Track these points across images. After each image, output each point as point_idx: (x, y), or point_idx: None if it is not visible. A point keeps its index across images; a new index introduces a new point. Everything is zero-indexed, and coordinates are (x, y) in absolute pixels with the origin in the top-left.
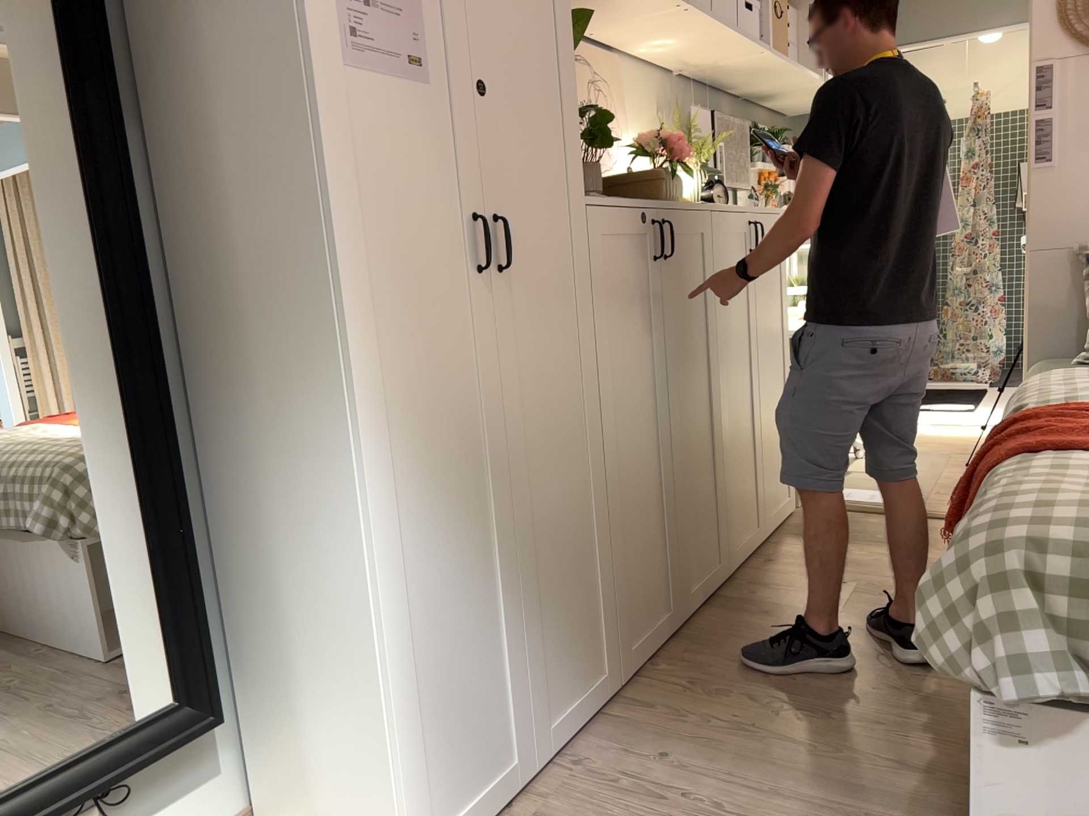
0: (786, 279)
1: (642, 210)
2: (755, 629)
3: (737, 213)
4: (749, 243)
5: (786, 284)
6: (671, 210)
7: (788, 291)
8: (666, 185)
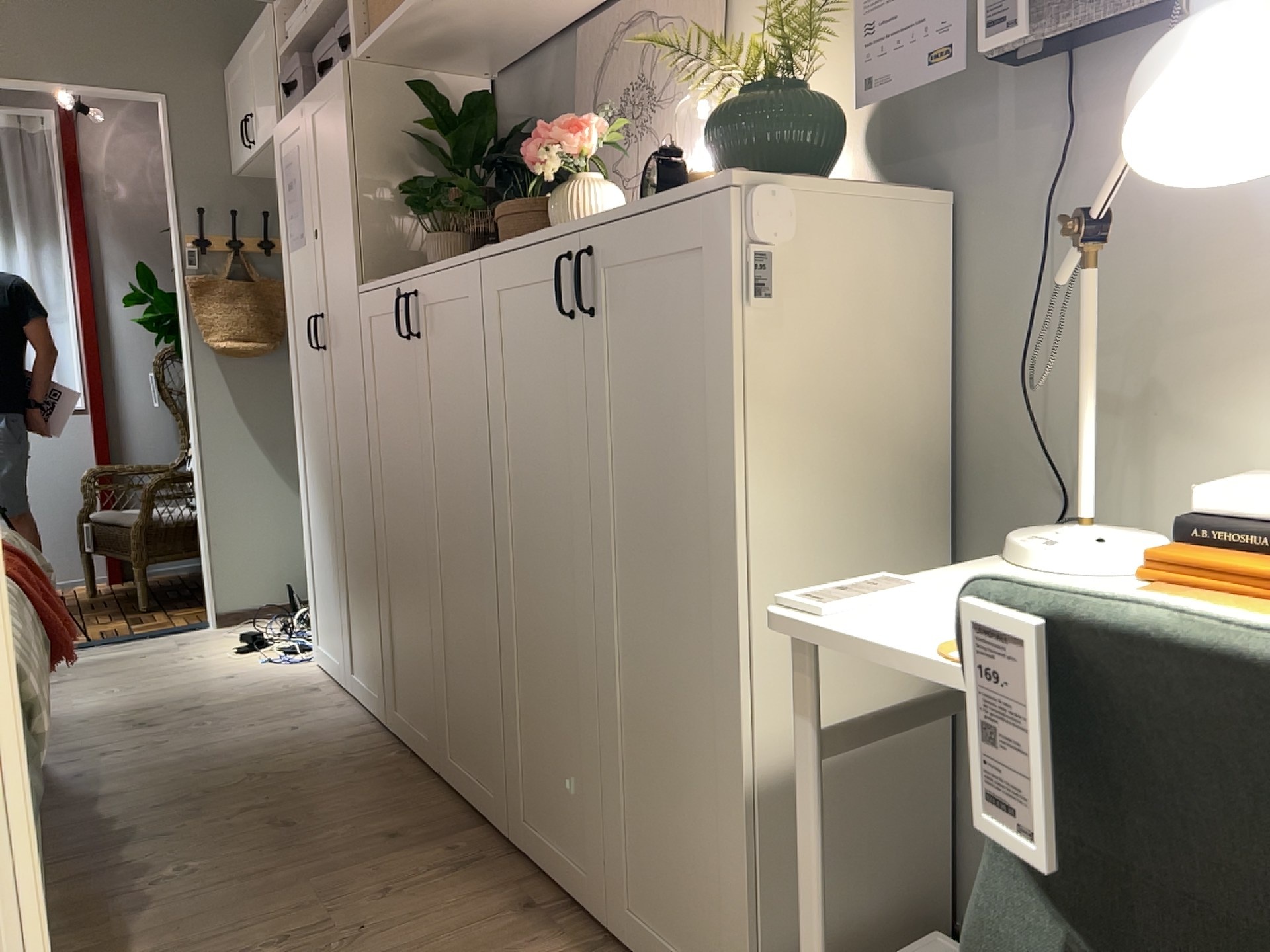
0: (731, 389)
1: (394, 286)
2: (374, 820)
3: (532, 248)
4: (565, 301)
5: (731, 405)
6: (421, 279)
7: (736, 430)
8: (551, 211)
